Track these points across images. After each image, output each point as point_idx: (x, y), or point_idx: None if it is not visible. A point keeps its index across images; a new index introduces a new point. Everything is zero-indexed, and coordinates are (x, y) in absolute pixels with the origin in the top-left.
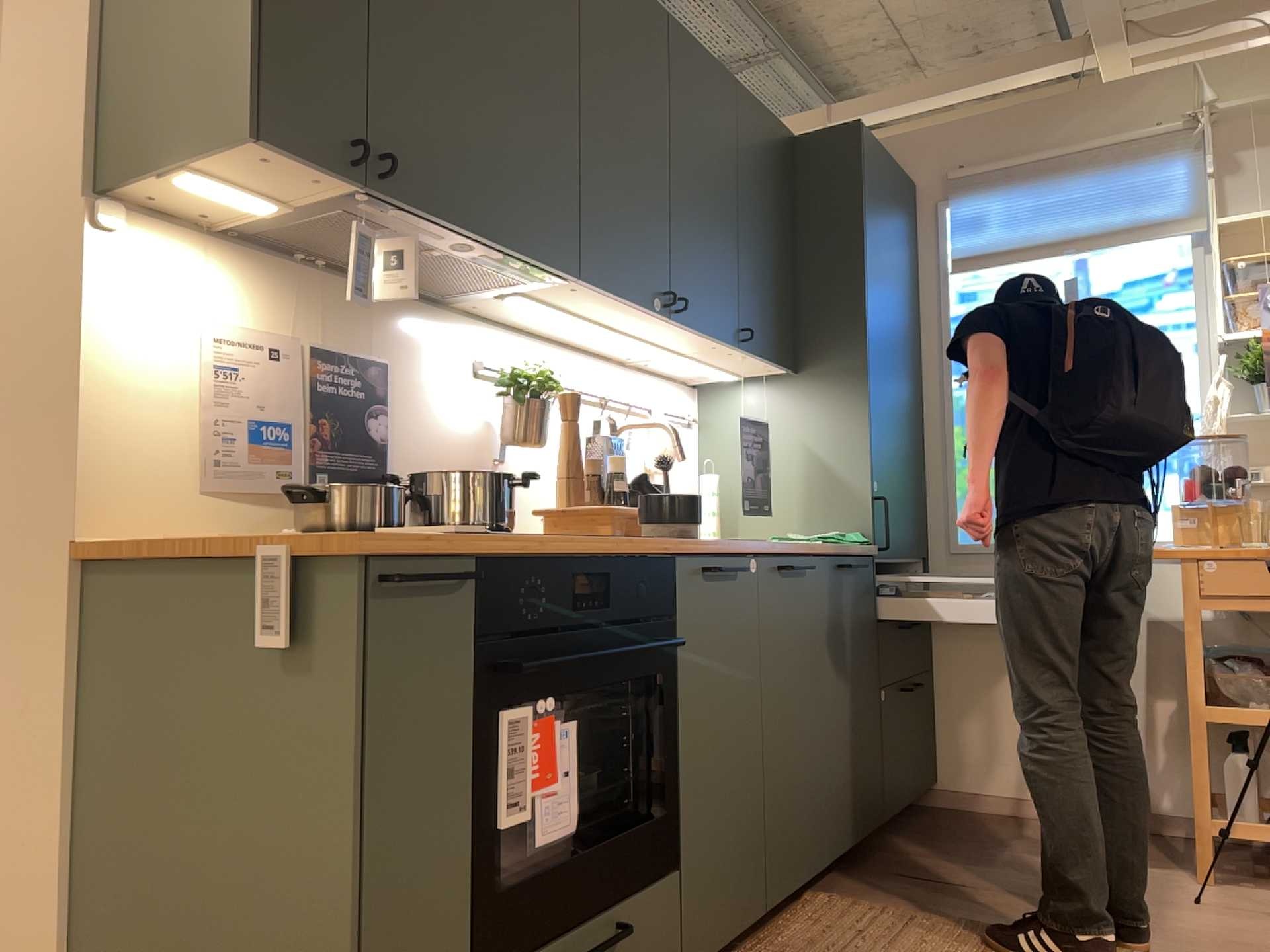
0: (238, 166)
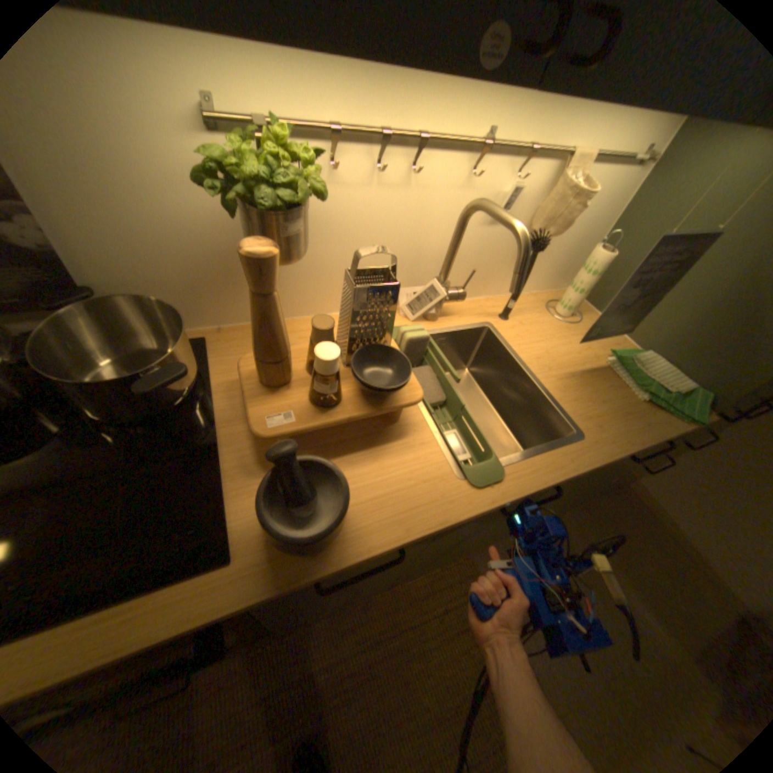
0: None
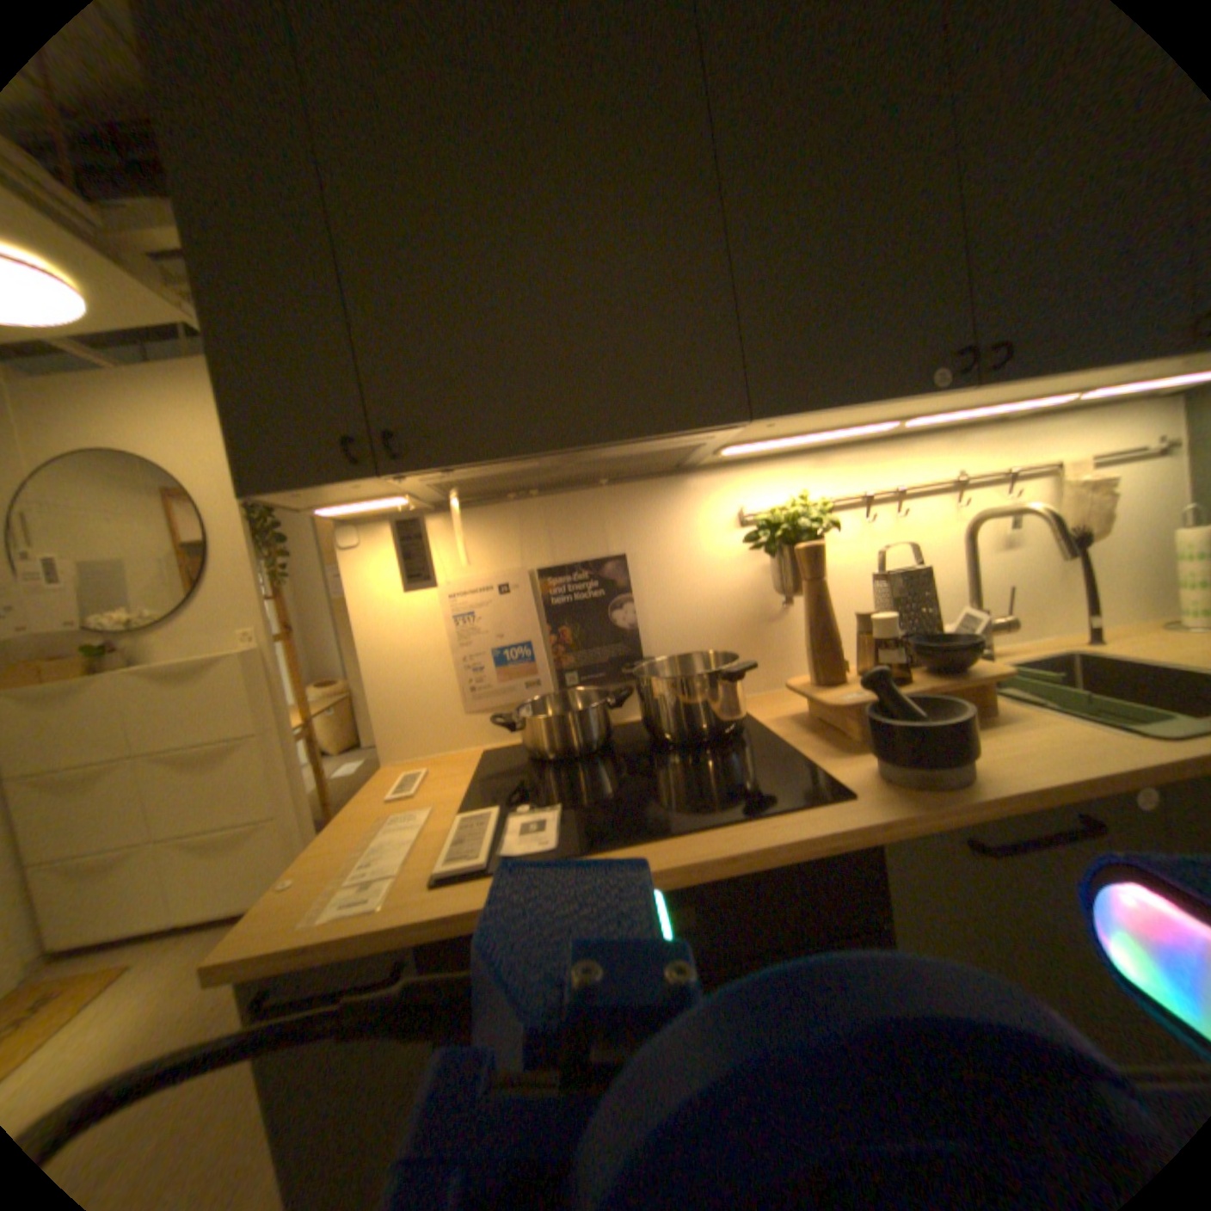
0: (303, 500)
